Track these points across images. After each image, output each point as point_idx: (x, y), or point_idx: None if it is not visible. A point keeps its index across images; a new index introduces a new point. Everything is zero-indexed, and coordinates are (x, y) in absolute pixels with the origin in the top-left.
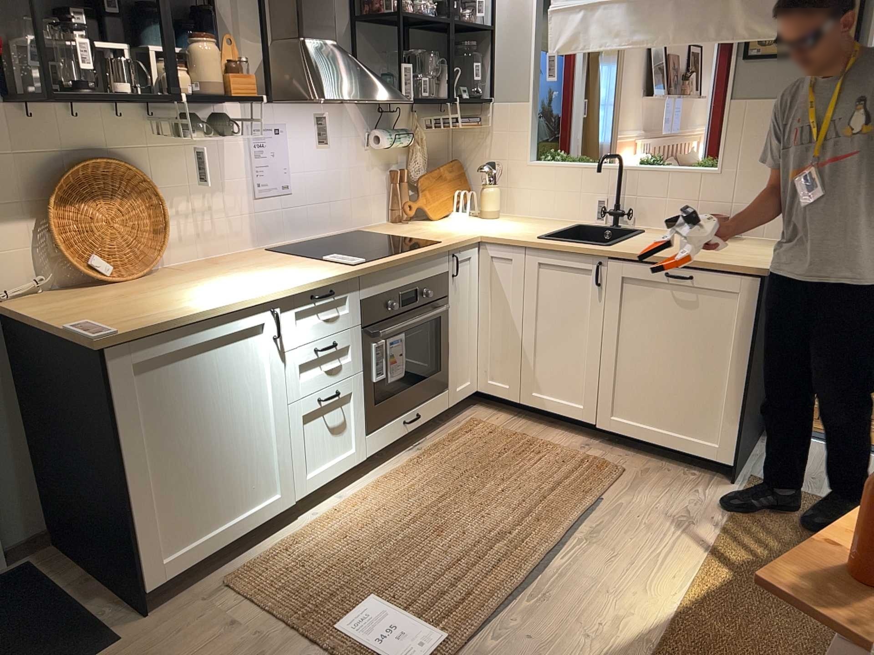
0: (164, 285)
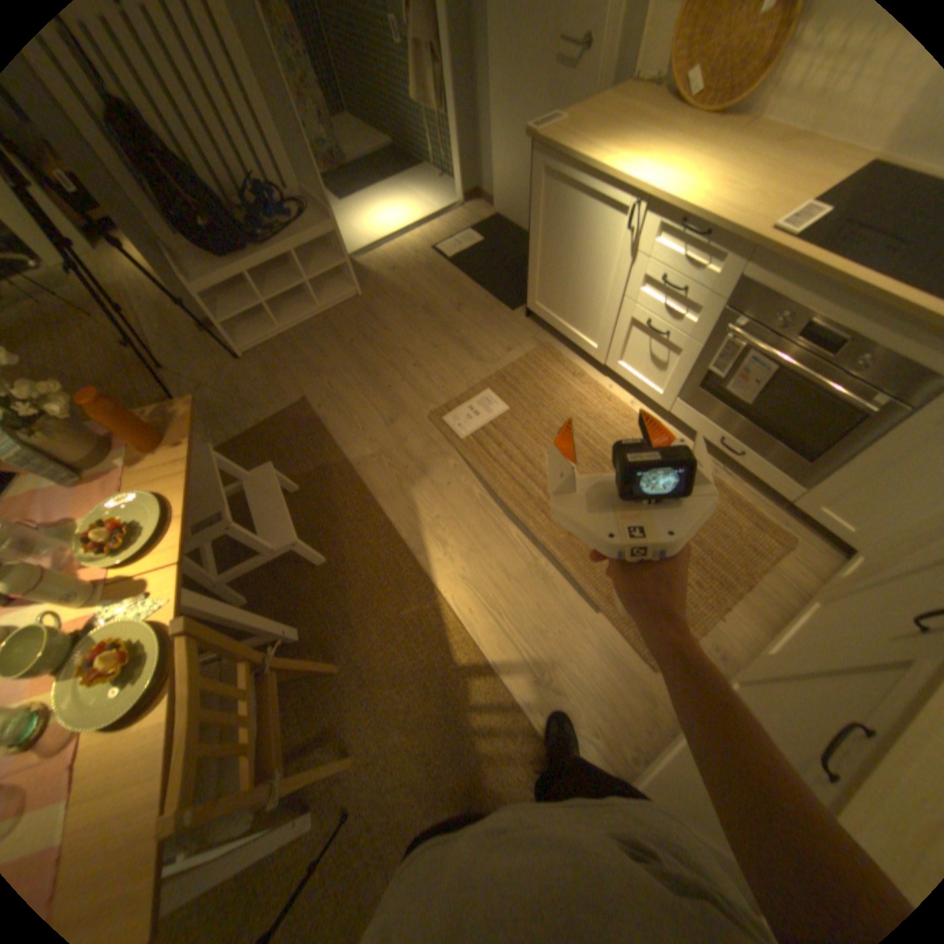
0: (684, 128)
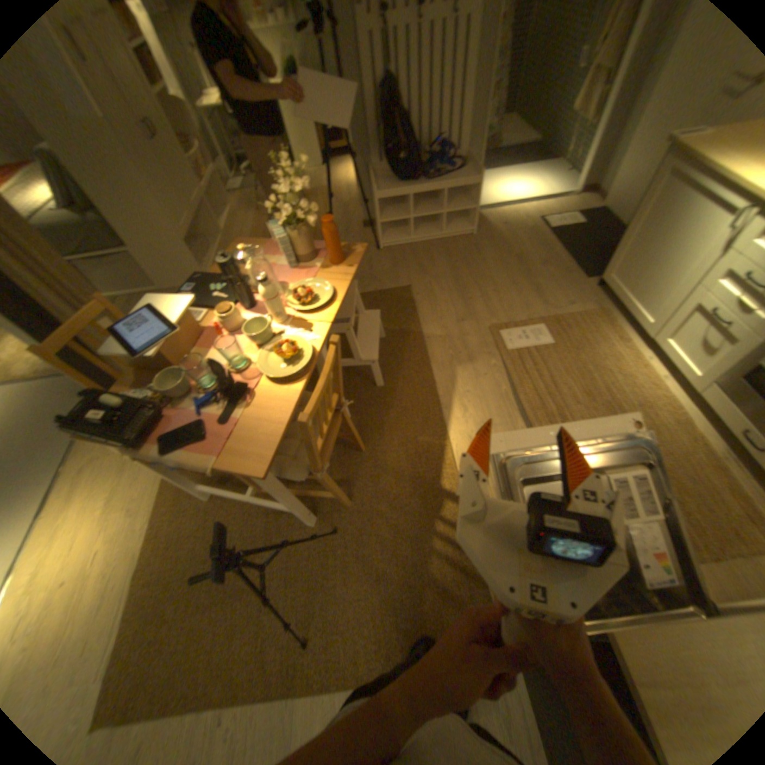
0: None
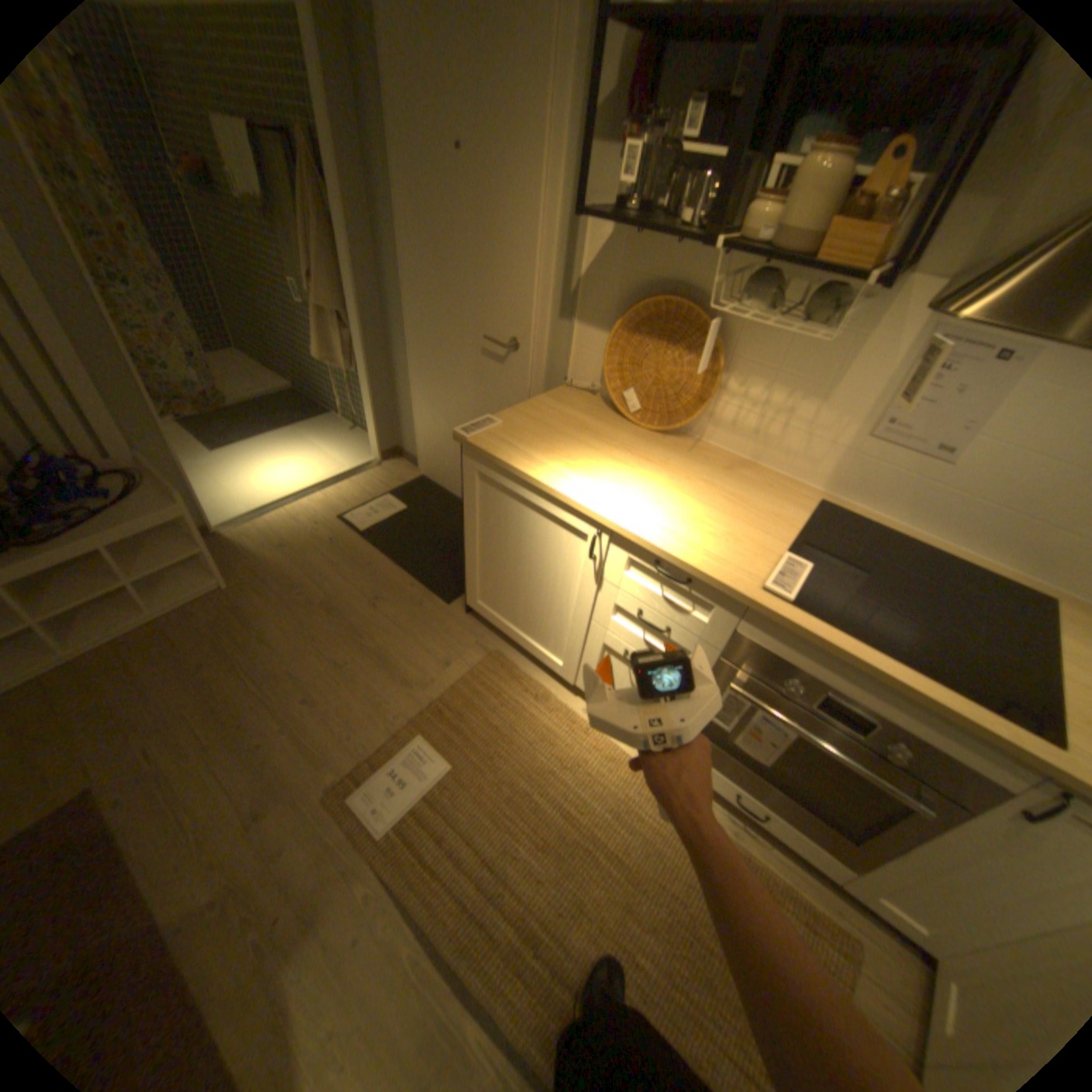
0: (632, 446)
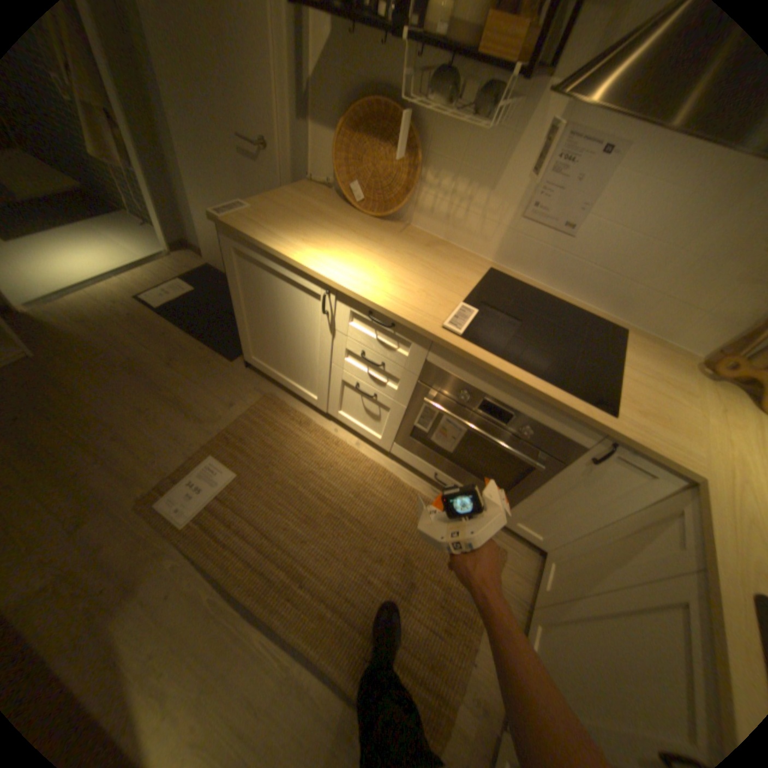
0: (355, 228)
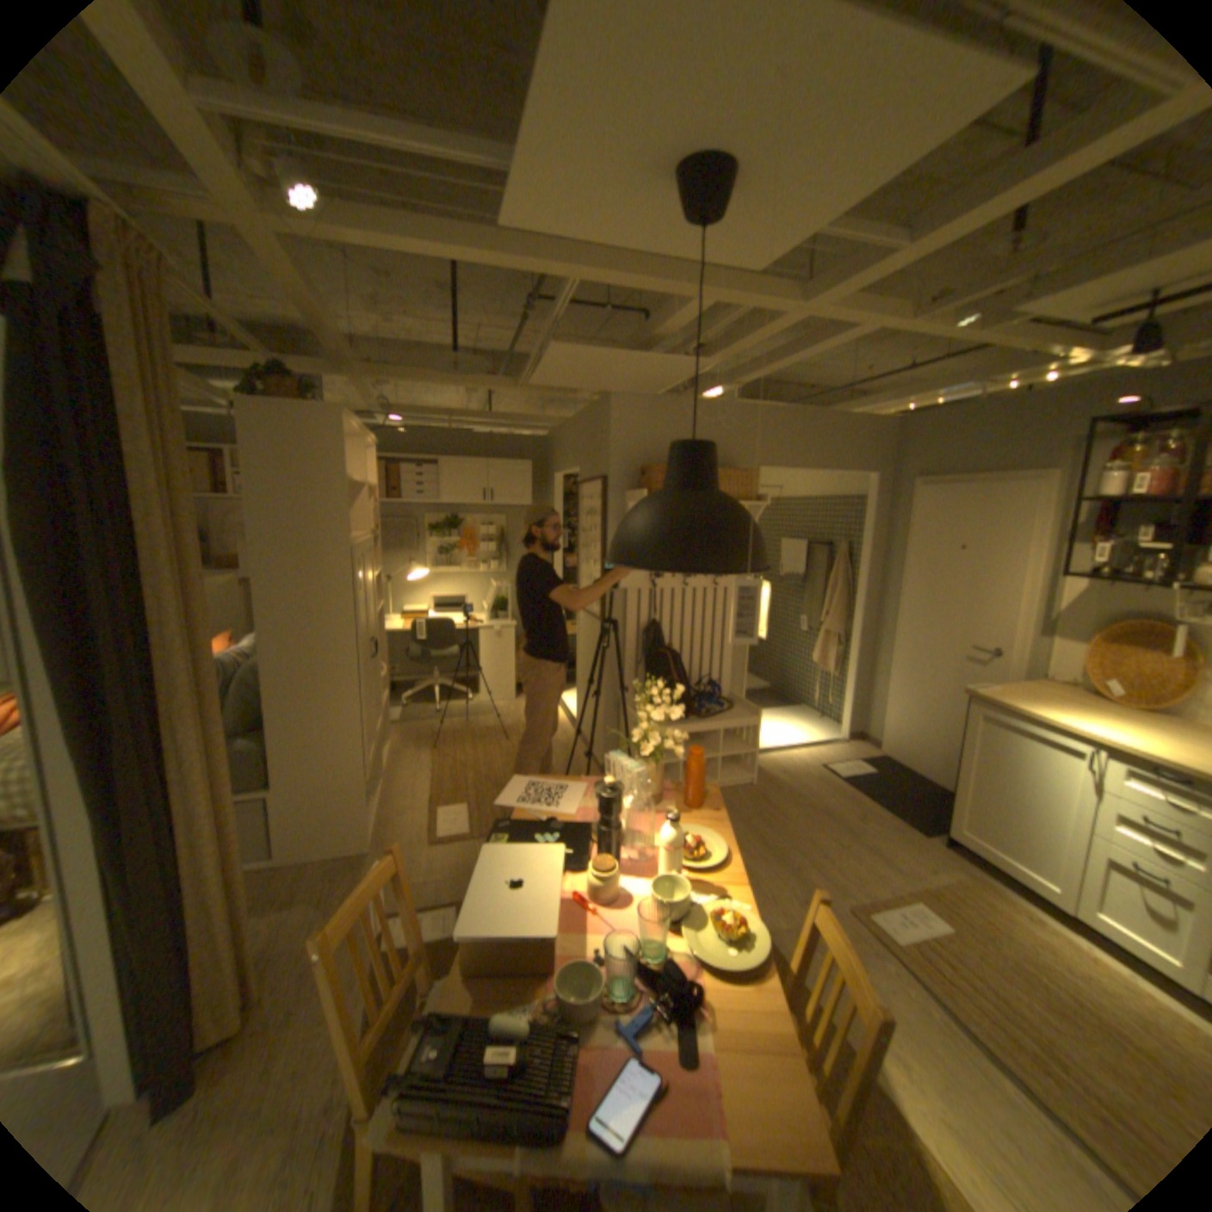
0: (1118, 713)
